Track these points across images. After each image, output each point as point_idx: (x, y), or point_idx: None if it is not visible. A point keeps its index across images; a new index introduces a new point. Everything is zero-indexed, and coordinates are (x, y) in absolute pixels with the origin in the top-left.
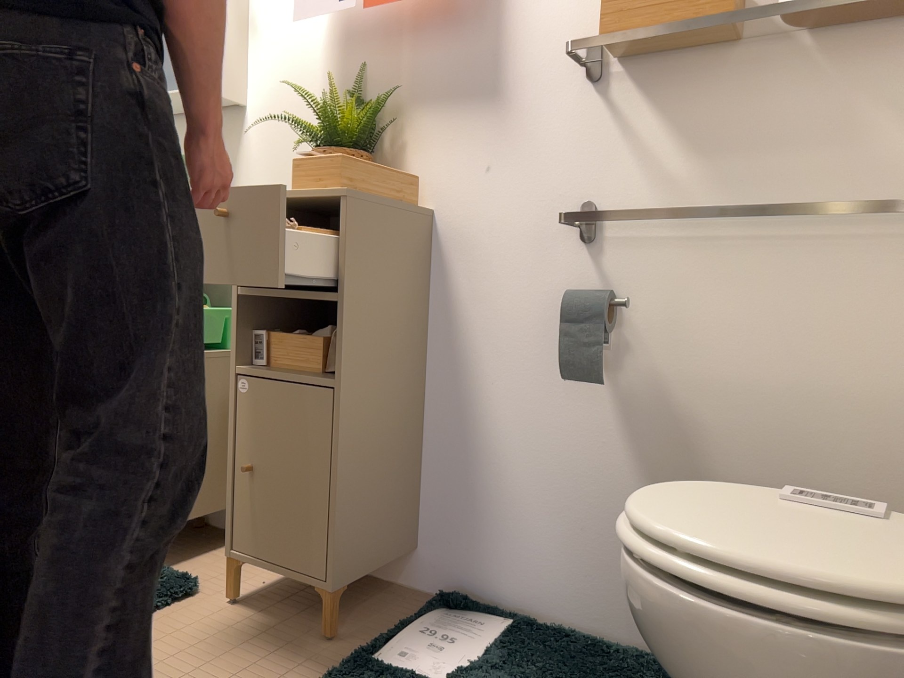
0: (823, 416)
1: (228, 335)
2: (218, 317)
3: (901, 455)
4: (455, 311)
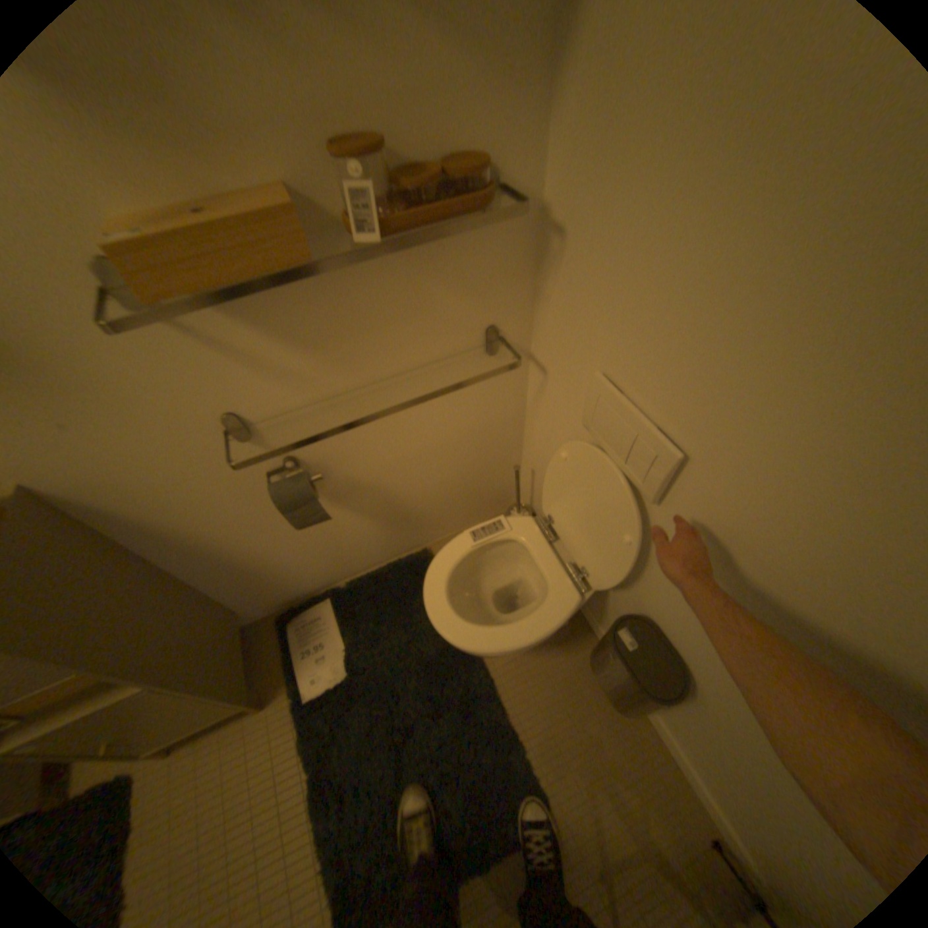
0: (442, 451)
1: None
2: None
3: (477, 447)
4: (146, 526)
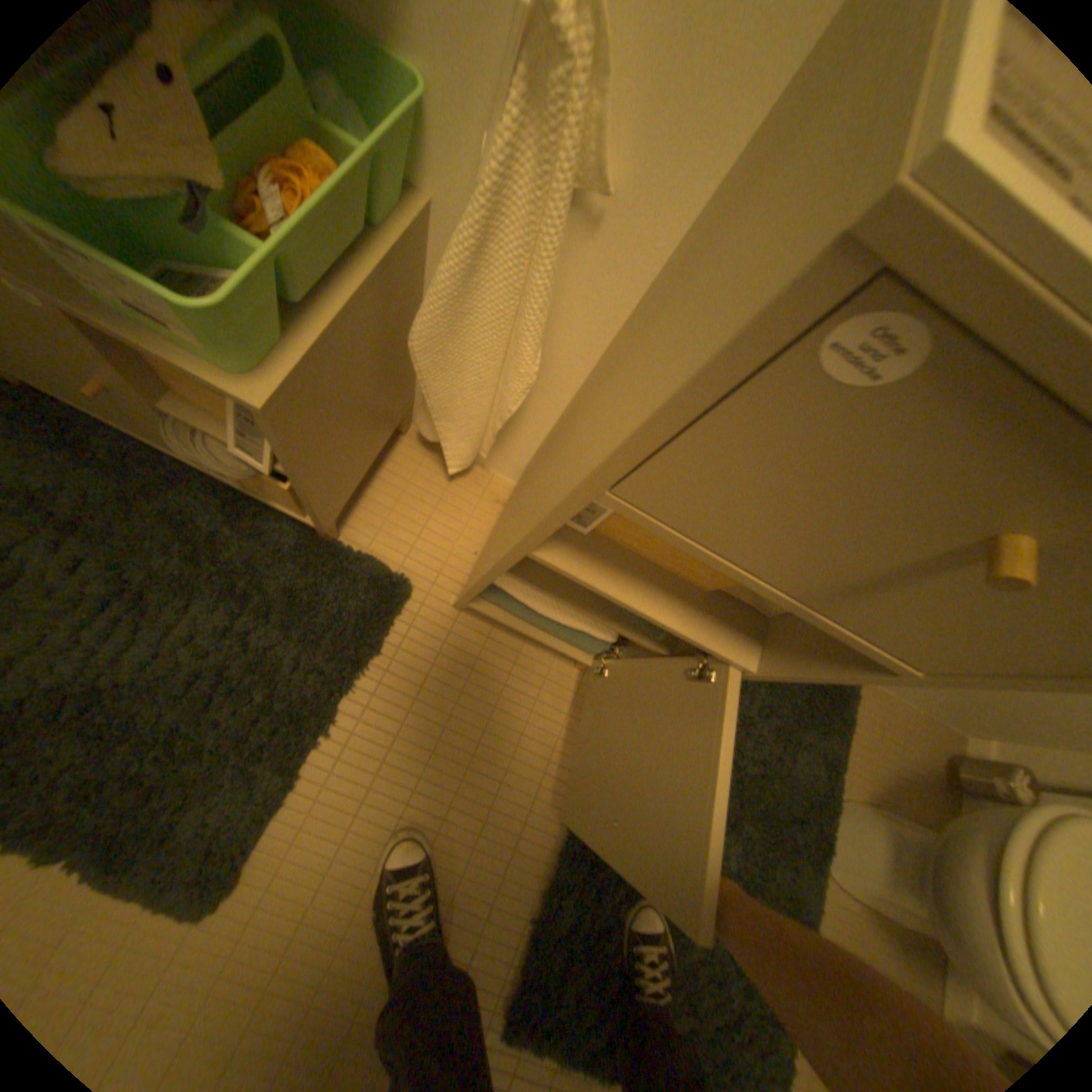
0: None
1: (379, 184)
2: (357, 167)
3: None
4: None
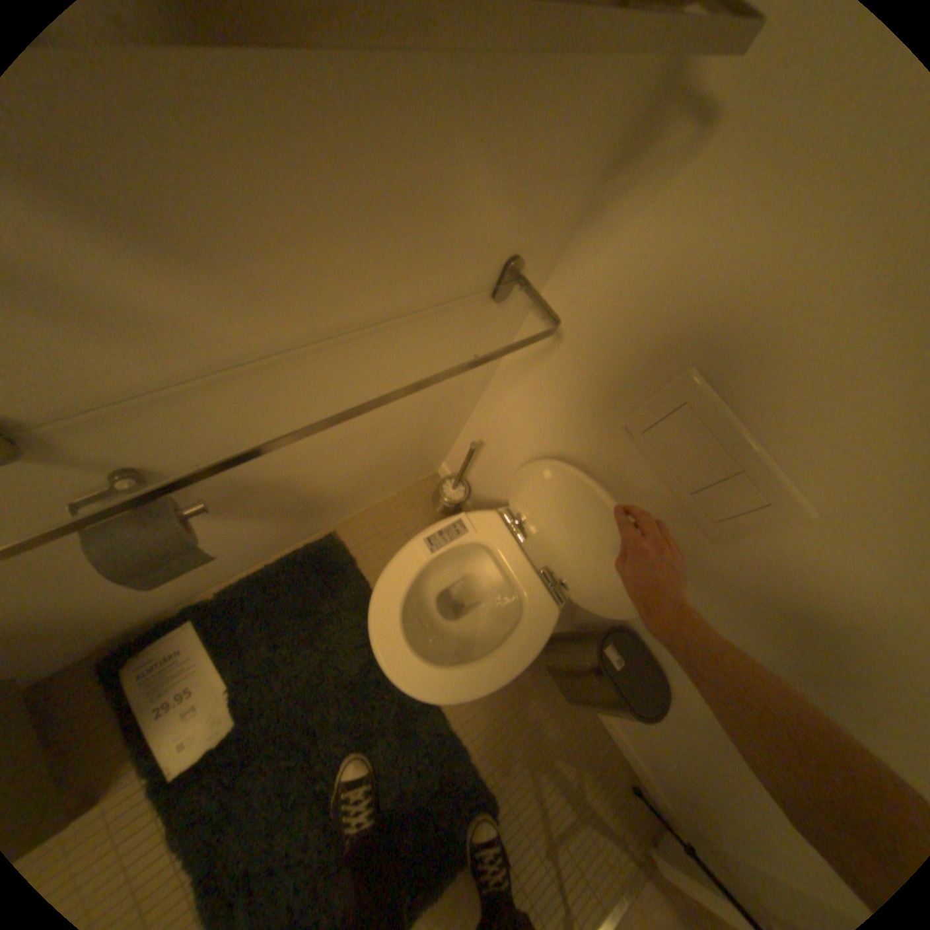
0: (384, 425)
1: None
2: None
3: (426, 416)
4: None
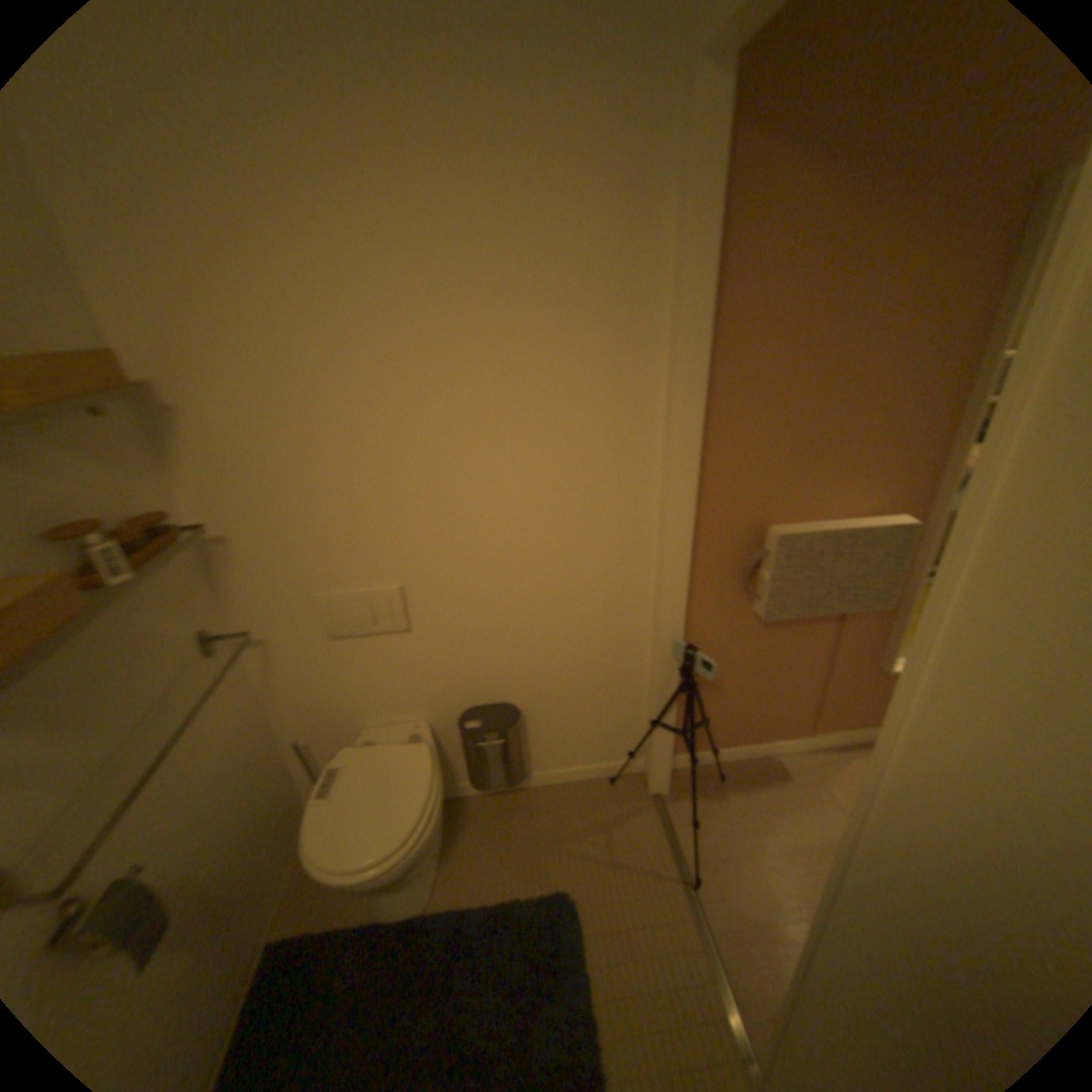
0: (218, 786)
1: None
2: None
3: (244, 762)
4: None
